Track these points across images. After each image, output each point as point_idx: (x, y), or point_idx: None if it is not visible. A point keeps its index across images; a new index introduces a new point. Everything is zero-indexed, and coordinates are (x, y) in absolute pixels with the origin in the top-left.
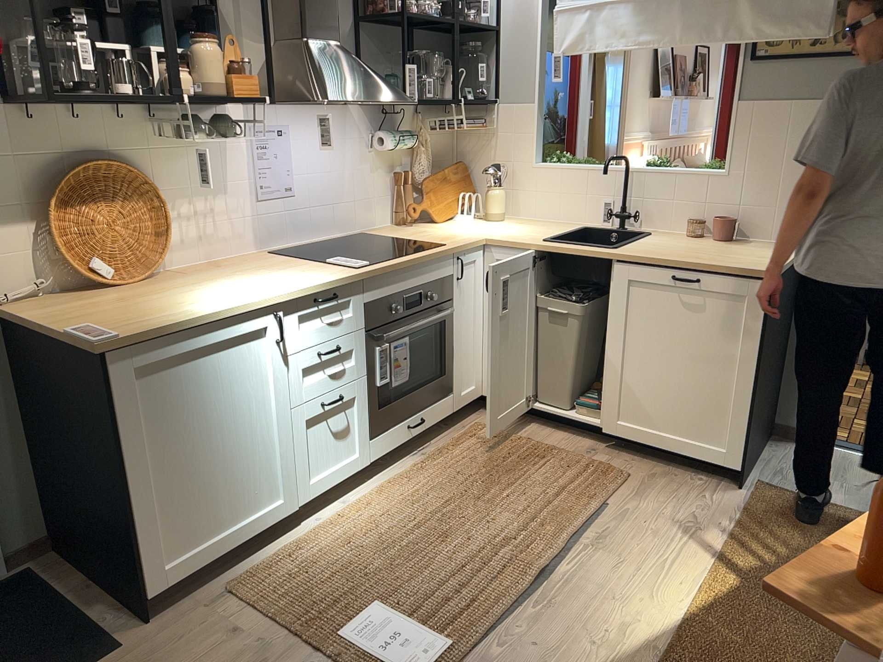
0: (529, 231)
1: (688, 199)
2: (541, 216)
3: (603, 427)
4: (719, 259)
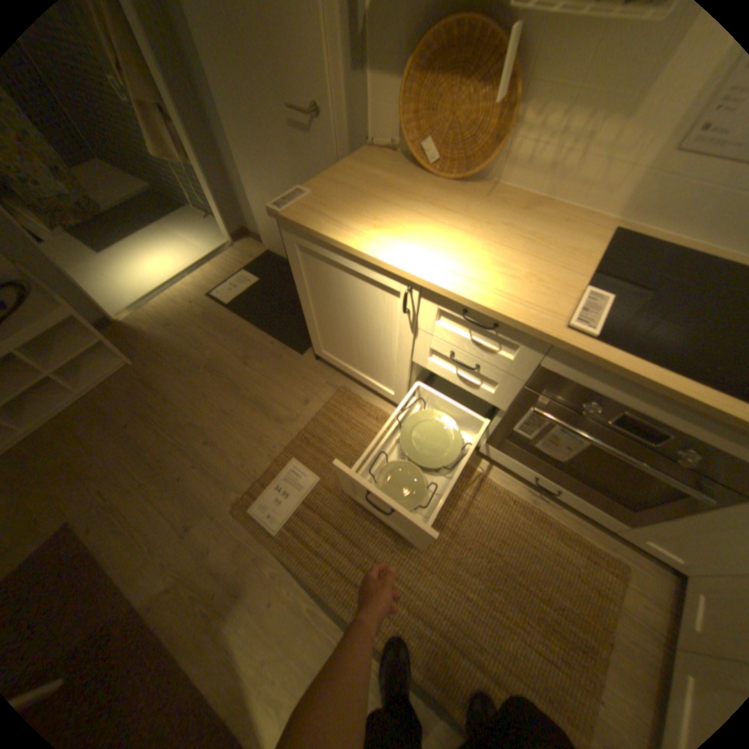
0: None
1: None
2: None
3: None
4: None
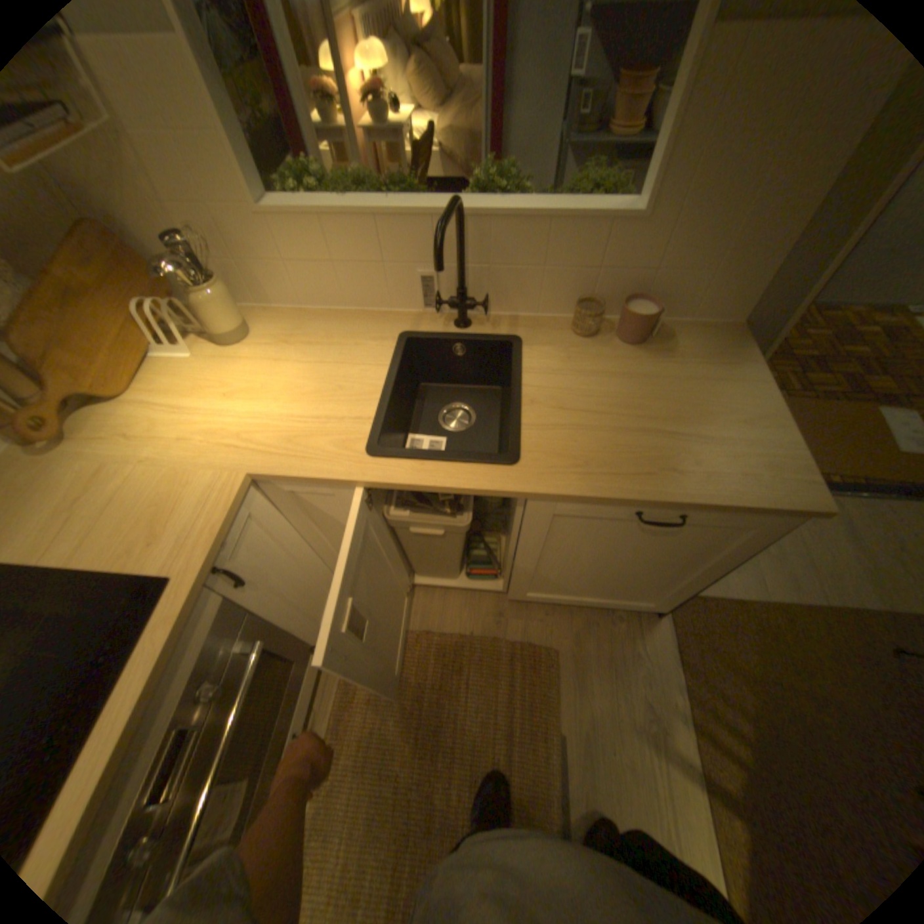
0: (313, 389)
1: (567, 264)
2: (308, 303)
3: (503, 596)
4: (703, 463)
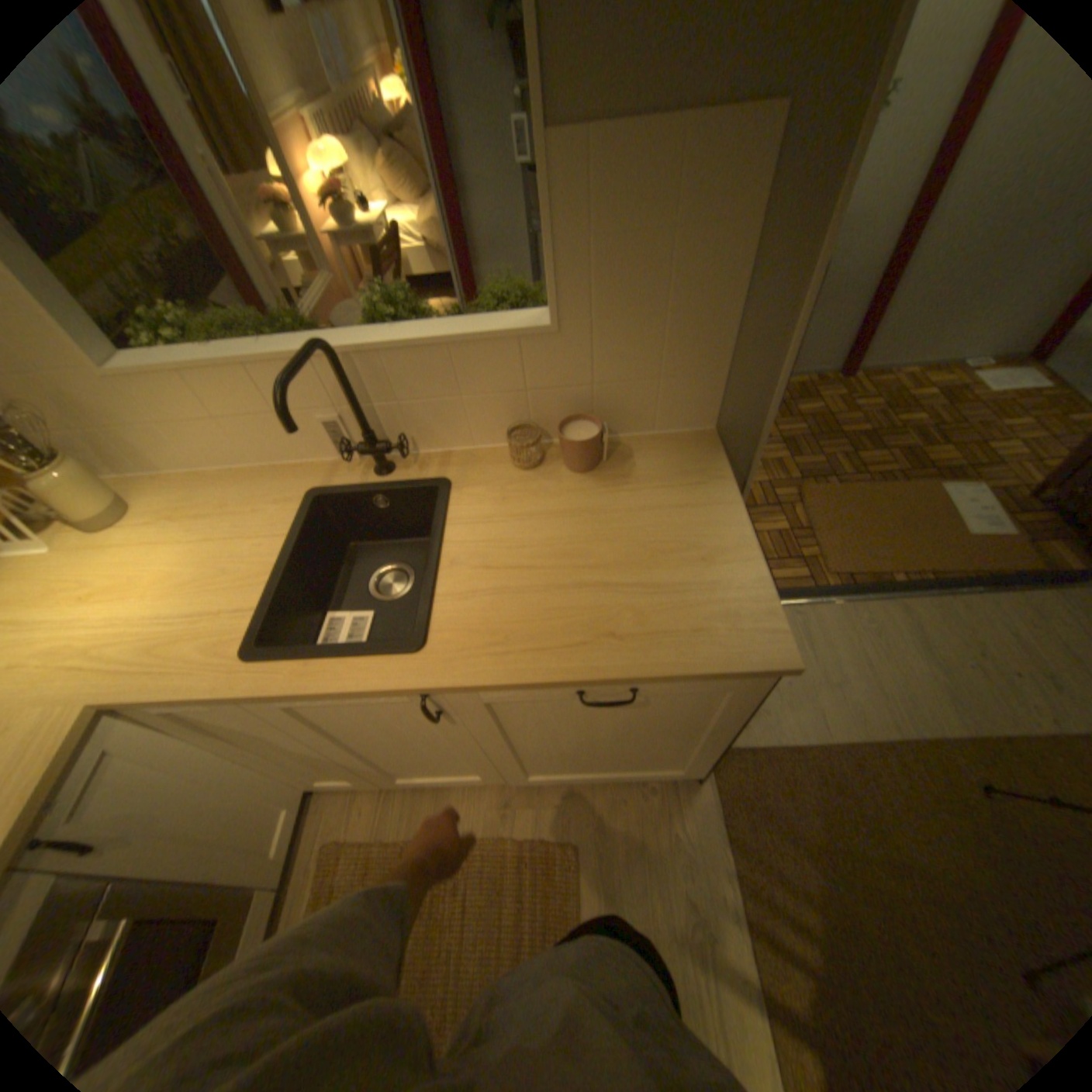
0: (190, 577)
1: (487, 389)
2: (201, 463)
3: (502, 782)
4: (649, 619)
